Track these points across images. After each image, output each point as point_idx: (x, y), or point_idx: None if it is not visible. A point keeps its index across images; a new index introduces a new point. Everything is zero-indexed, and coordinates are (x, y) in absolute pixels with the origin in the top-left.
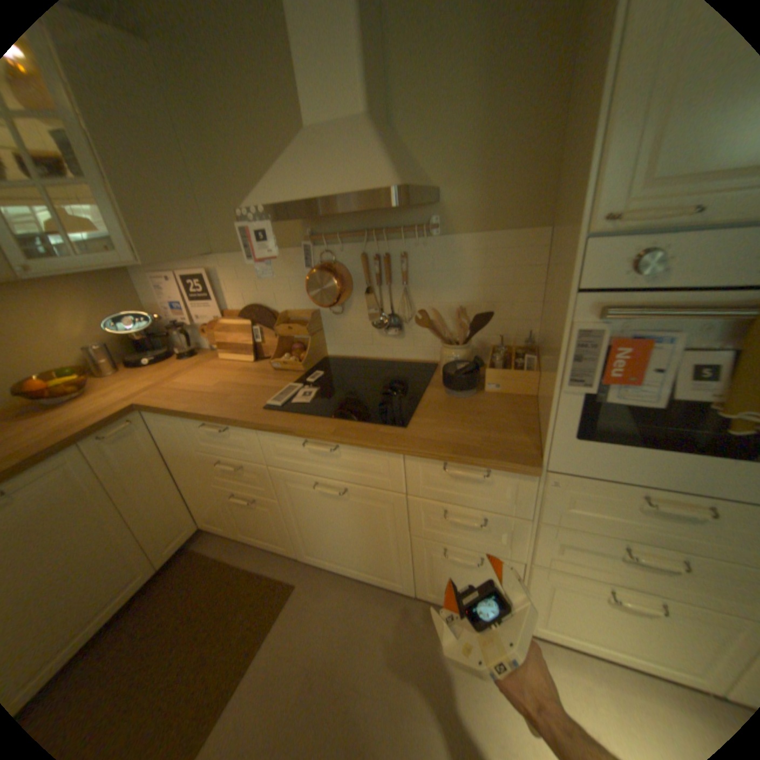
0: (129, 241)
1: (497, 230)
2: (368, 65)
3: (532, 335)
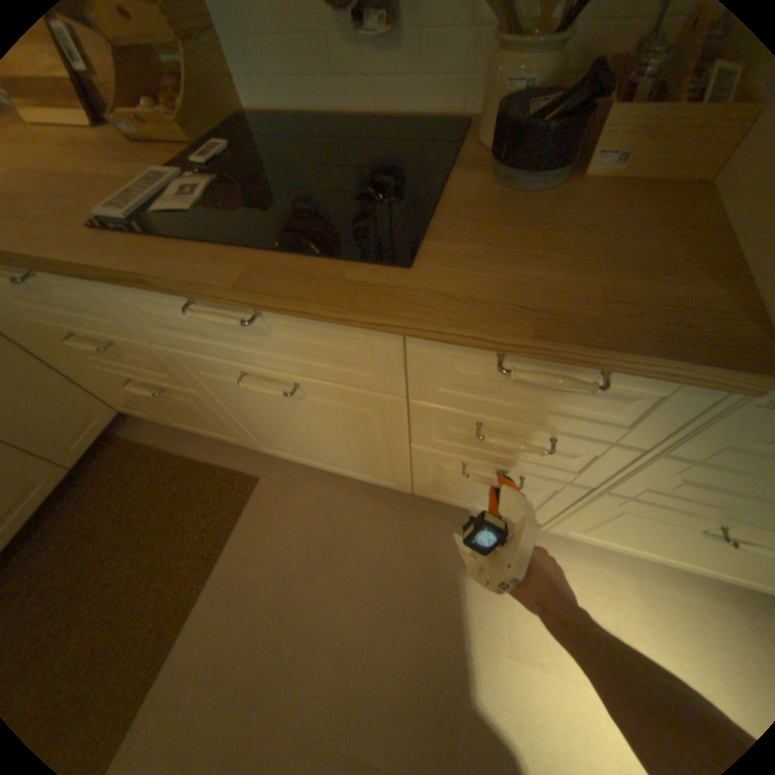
0: None
1: None
2: None
3: None
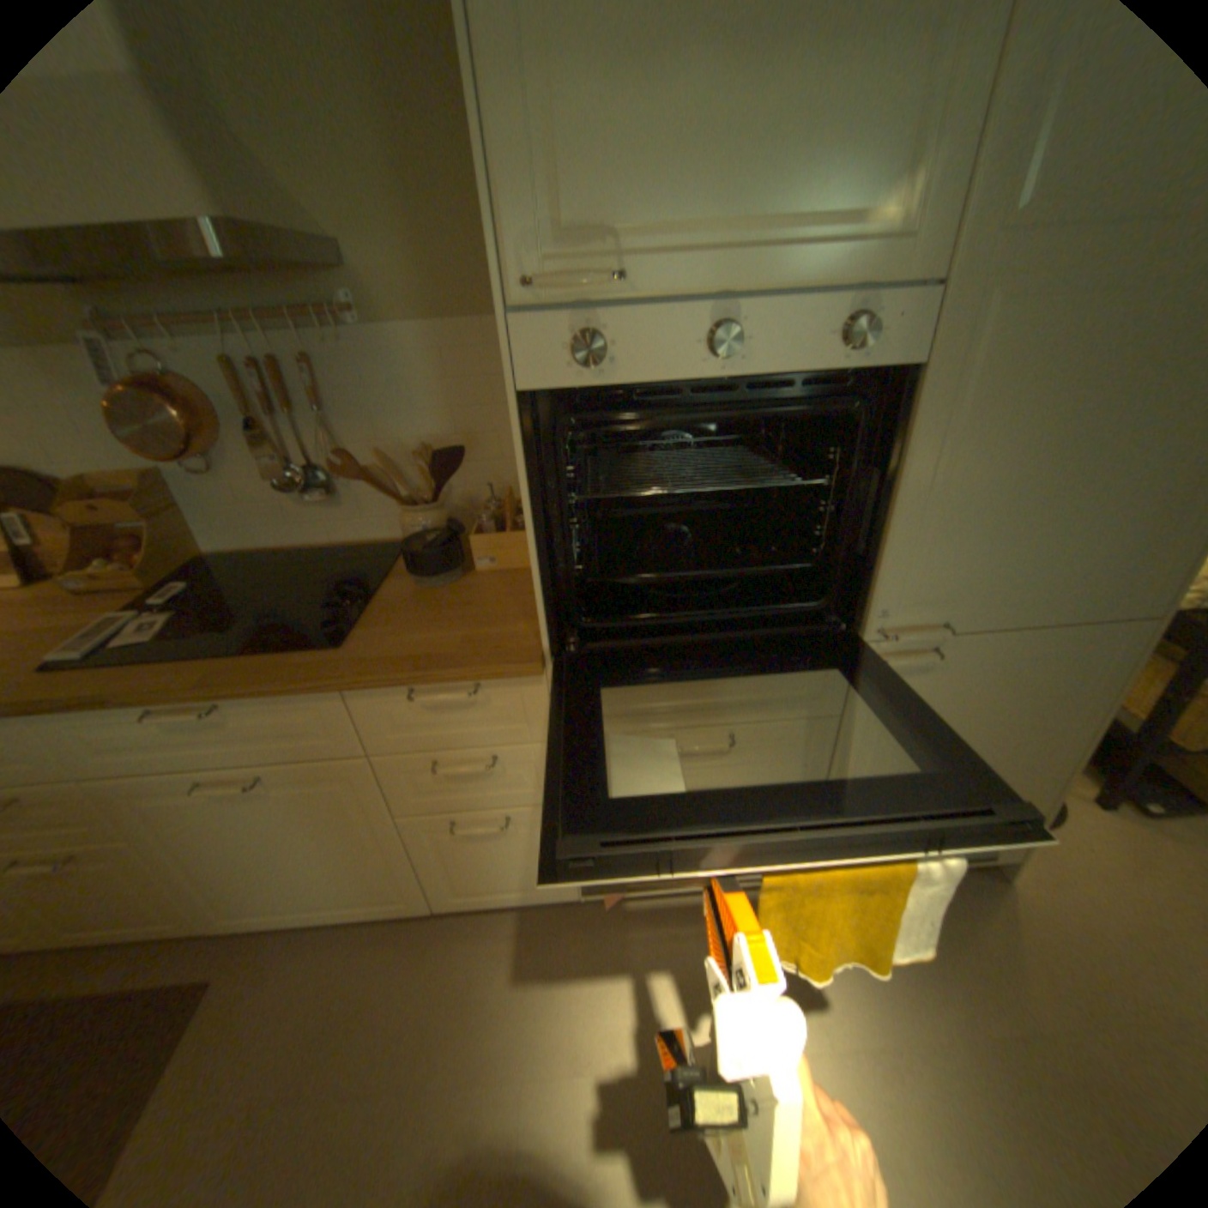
0: None
1: (450, 318)
2: None
3: None
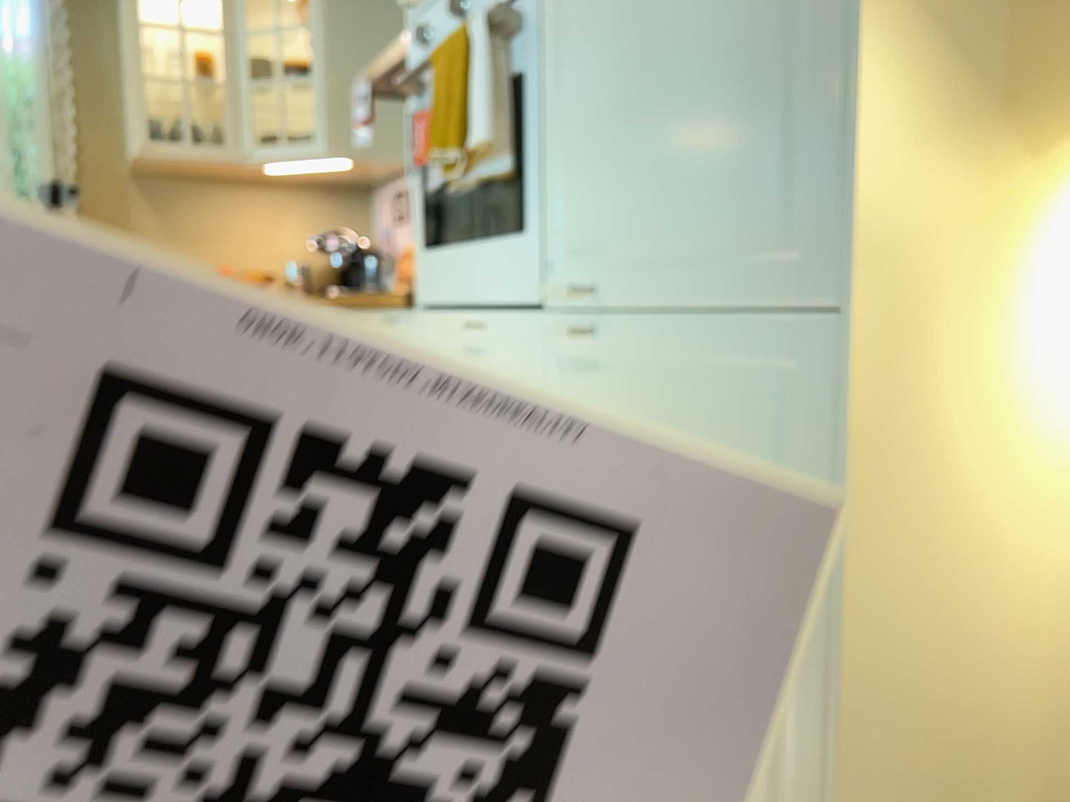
0: (328, 134)
1: None
2: None
3: None
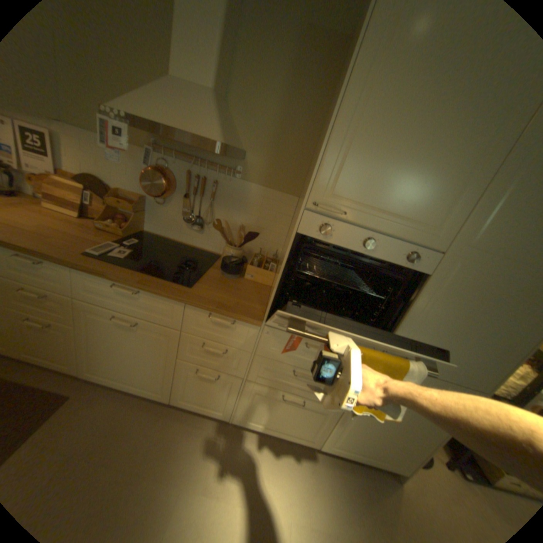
0: None
1: (272, 189)
2: (221, 64)
3: (277, 253)
